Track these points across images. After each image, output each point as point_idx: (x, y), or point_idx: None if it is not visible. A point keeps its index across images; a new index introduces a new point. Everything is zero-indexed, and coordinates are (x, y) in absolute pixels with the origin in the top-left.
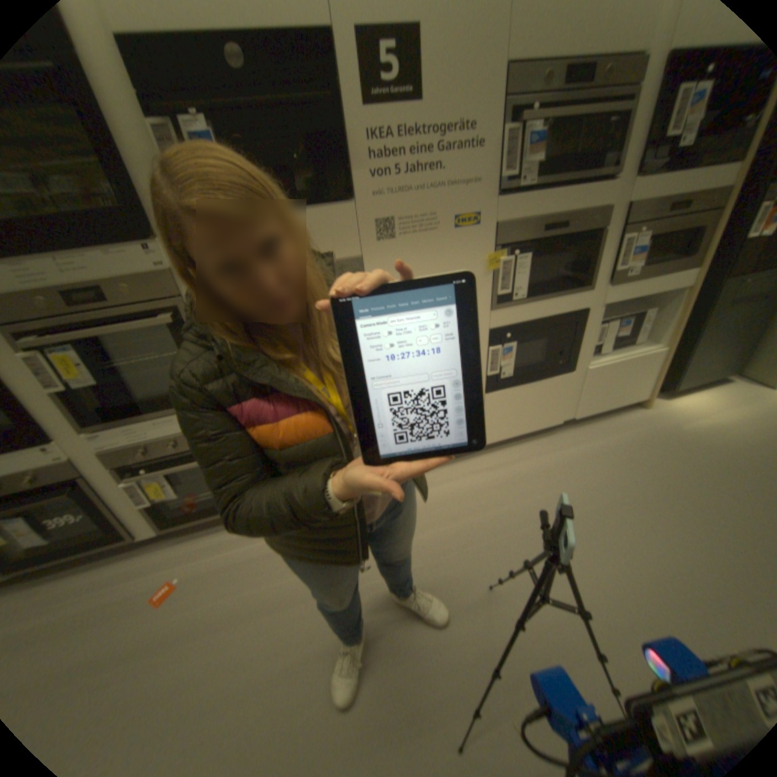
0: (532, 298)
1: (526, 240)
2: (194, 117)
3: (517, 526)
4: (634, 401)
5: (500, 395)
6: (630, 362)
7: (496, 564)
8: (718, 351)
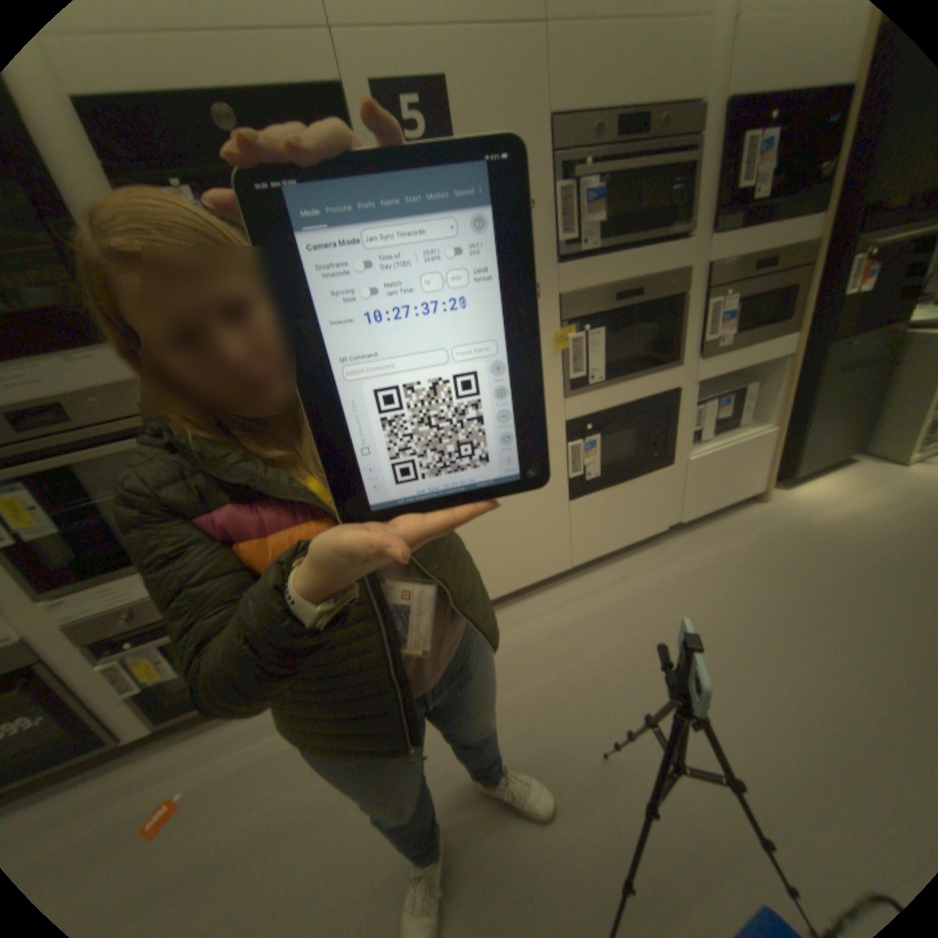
0: (611, 380)
1: (596, 313)
2: (178, 190)
3: (629, 667)
4: (748, 495)
5: (588, 502)
6: (737, 448)
7: (609, 722)
8: (835, 427)
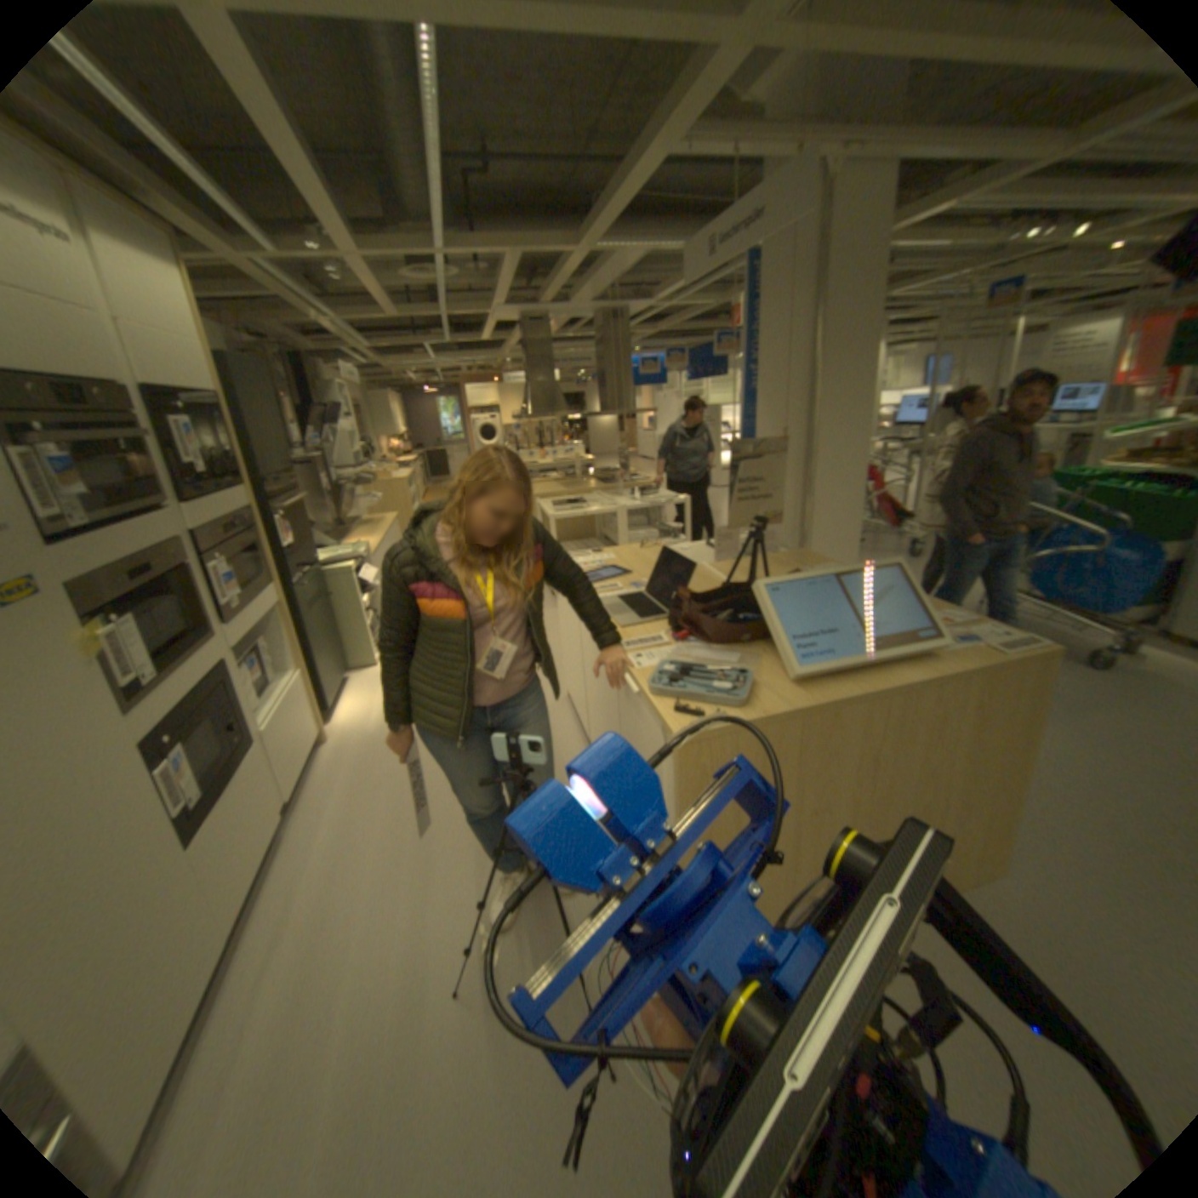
0: (159, 672)
1: (107, 599)
2: None
3: (383, 937)
4: (308, 743)
5: (199, 837)
6: (283, 702)
7: (421, 982)
8: (323, 656)
